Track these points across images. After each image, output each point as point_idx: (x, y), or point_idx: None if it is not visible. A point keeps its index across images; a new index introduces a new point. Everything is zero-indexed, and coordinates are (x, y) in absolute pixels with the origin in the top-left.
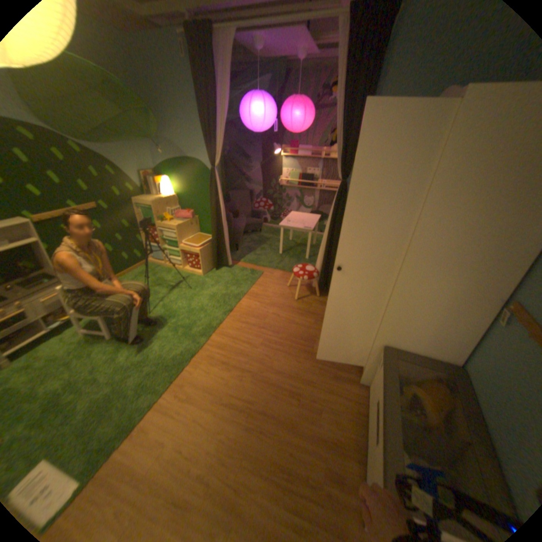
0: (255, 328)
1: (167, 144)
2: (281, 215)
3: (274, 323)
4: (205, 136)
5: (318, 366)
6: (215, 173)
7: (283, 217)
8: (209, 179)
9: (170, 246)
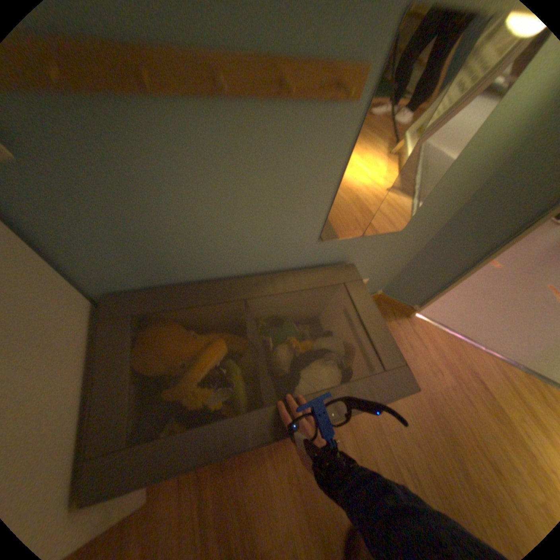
0: None
1: None
2: None
3: None
4: None
5: None
6: None
7: None
8: None
9: None
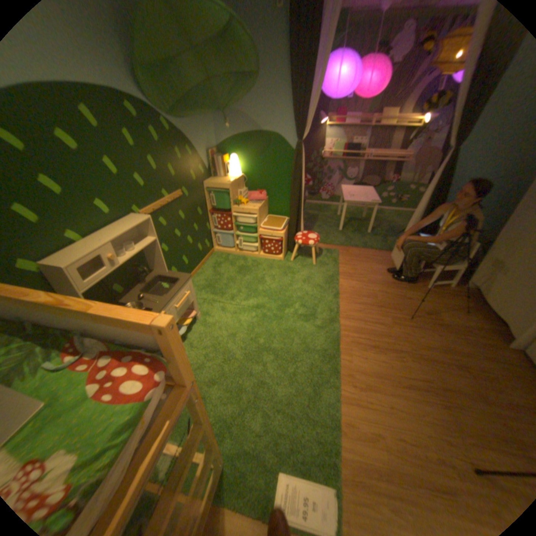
0: (374, 307)
1: (236, 116)
2: (320, 189)
3: (387, 300)
4: (297, 105)
5: (460, 336)
6: (302, 147)
7: (322, 191)
8: (286, 154)
9: (246, 231)
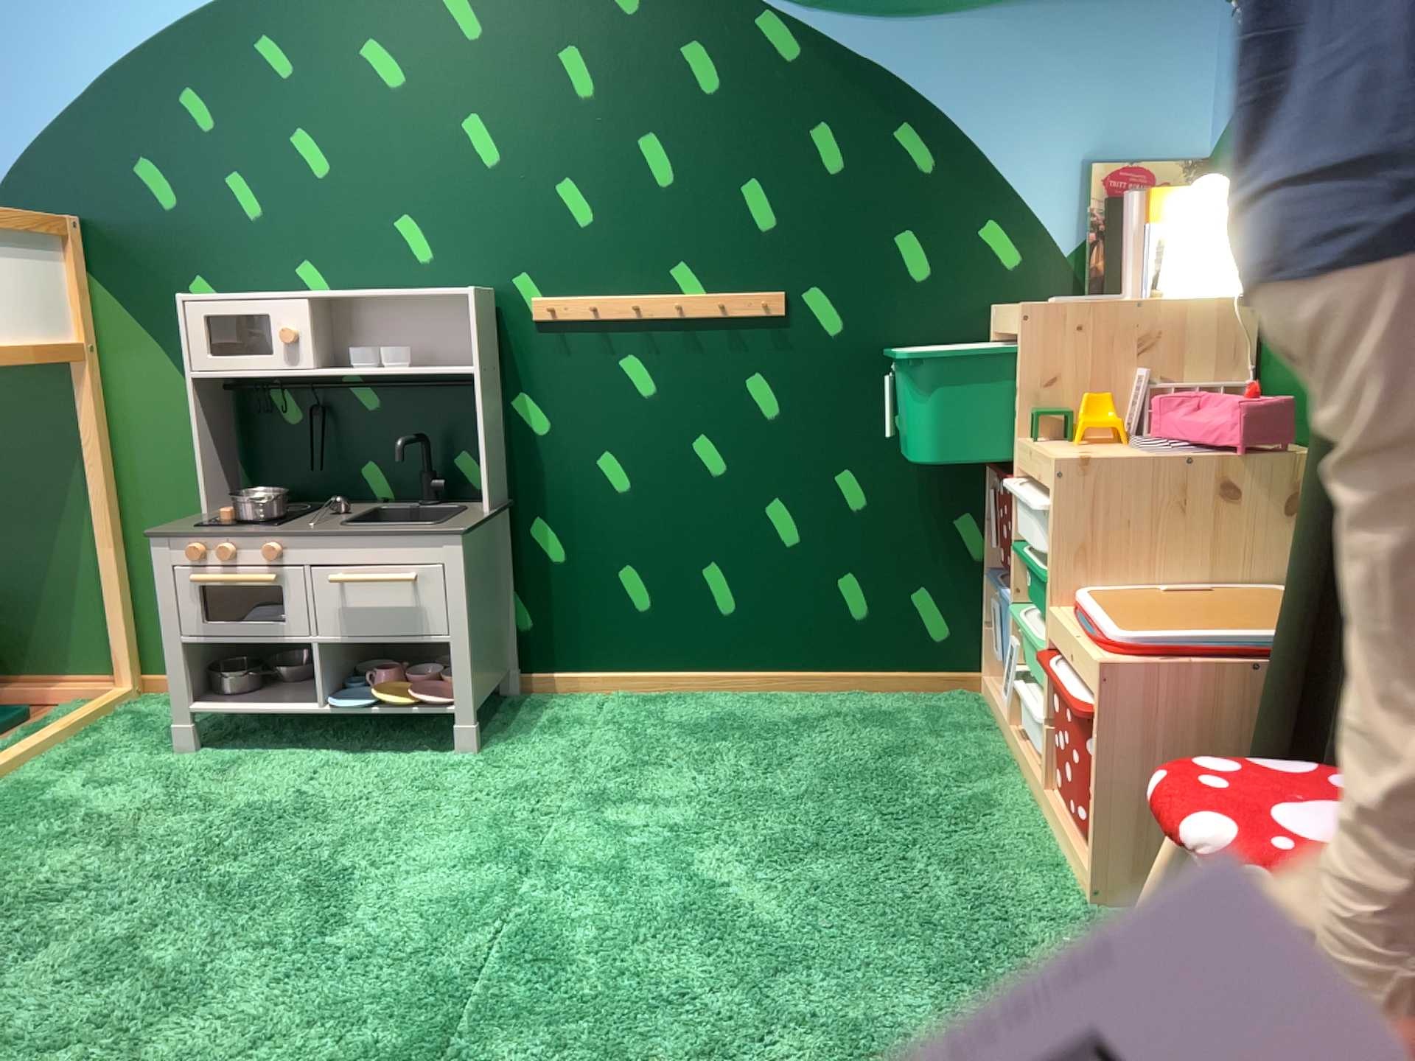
0: None
1: None
2: None
3: None
4: None
5: None
6: None
7: None
8: None
9: (1035, 601)
